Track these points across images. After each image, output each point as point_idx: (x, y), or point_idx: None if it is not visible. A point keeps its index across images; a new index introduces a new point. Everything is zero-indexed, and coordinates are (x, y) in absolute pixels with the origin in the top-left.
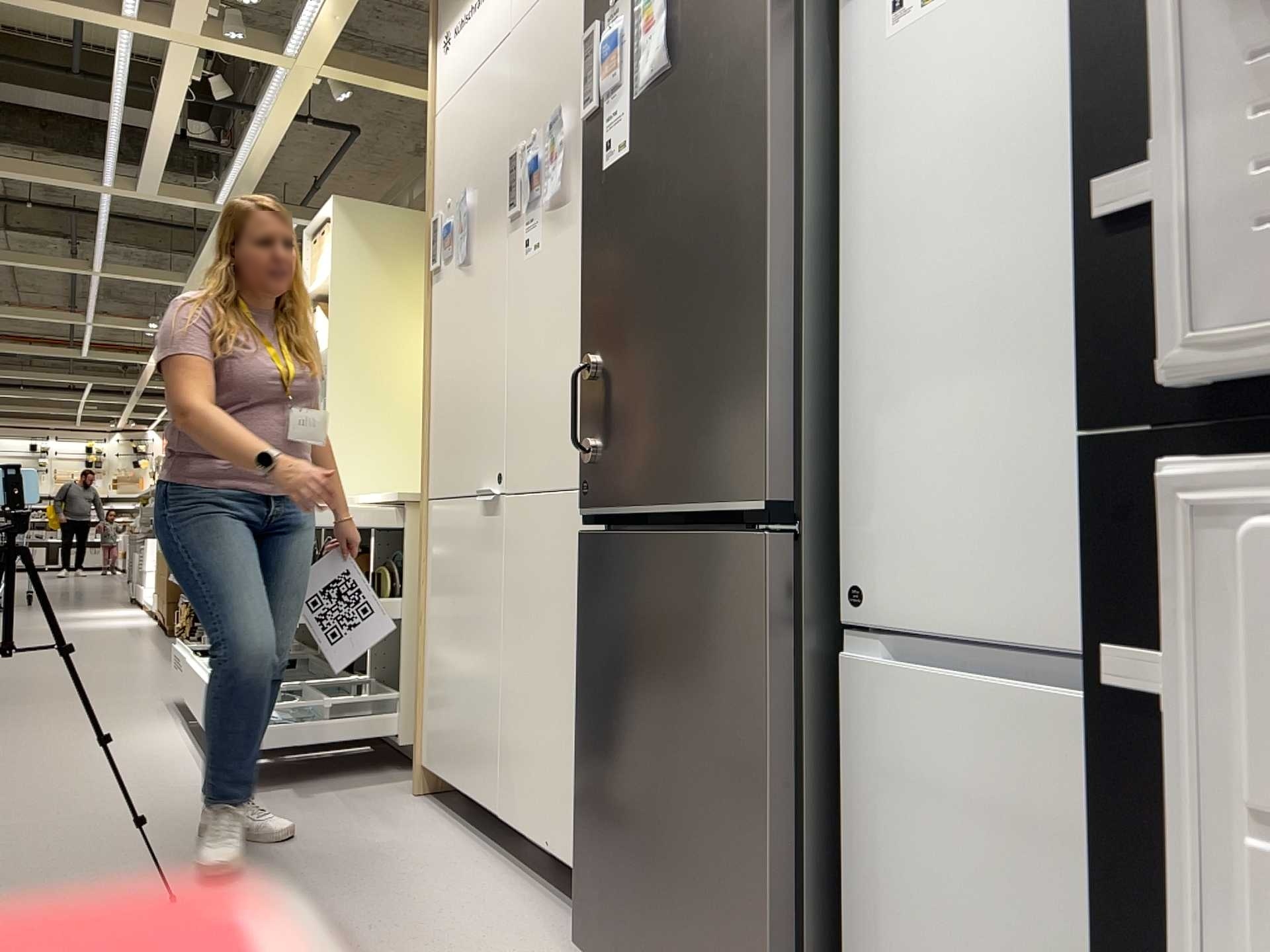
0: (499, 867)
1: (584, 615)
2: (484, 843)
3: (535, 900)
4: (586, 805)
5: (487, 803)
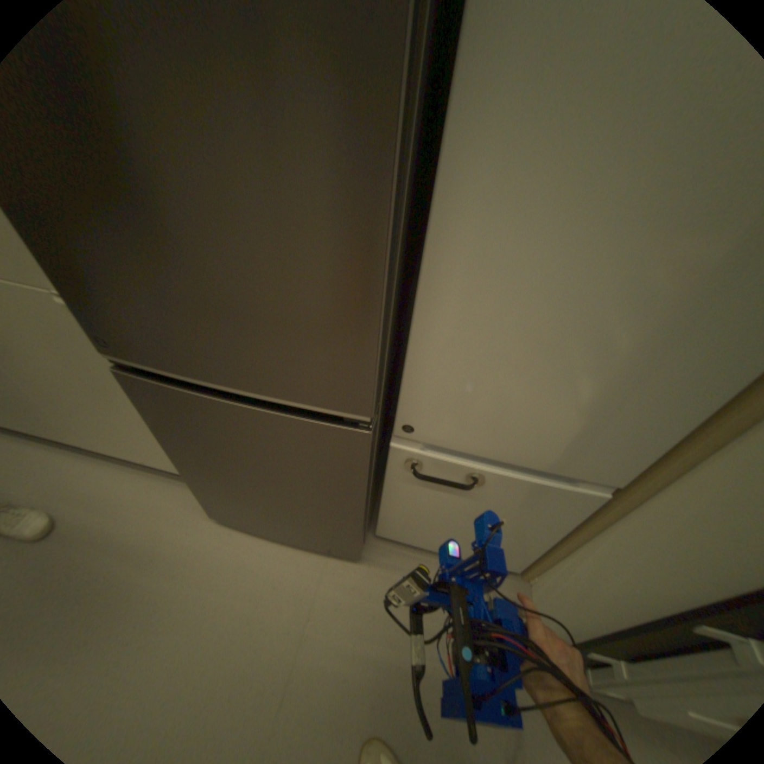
0: (102, 468)
1: (150, 415)
2: (72, 453)
3: (148, 483)
4: (195, 482)
5: (62, 441)
